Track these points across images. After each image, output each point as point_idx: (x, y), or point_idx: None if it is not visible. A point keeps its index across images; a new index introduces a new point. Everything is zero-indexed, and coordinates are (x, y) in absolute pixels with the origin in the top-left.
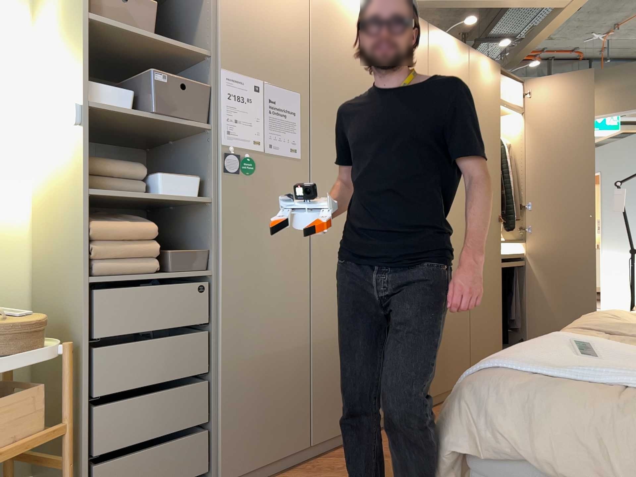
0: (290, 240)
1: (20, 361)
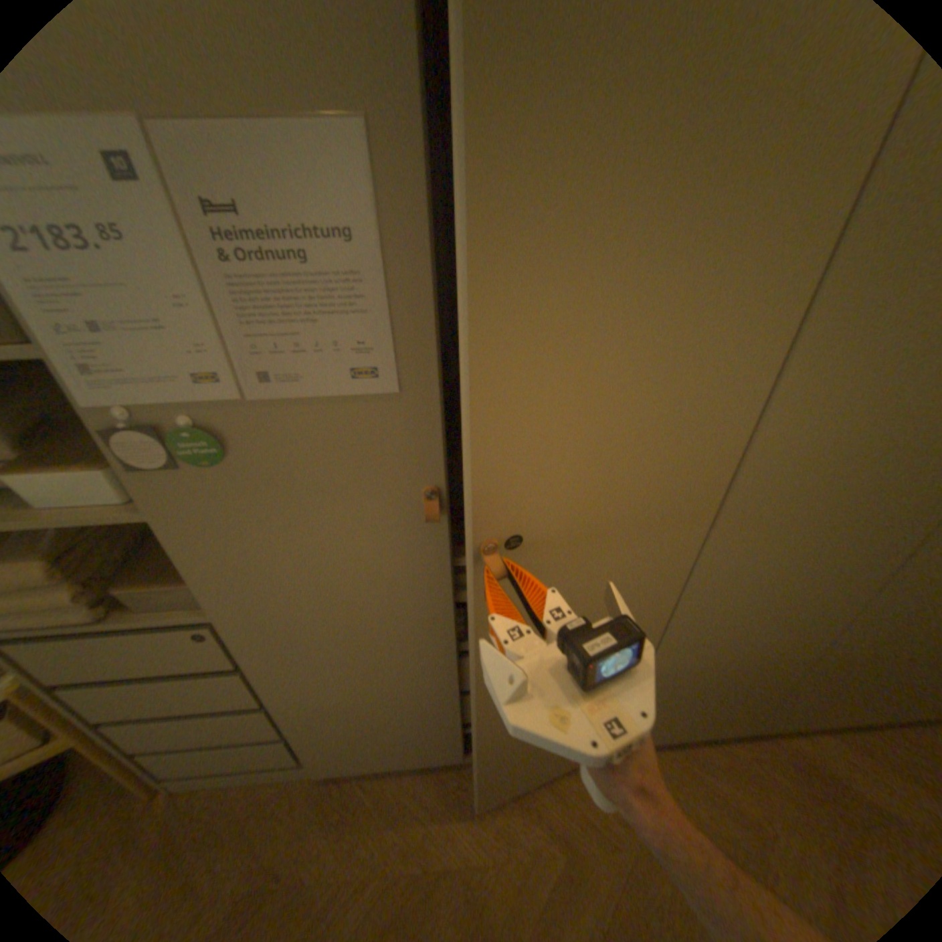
0: (389, 573)
1: None
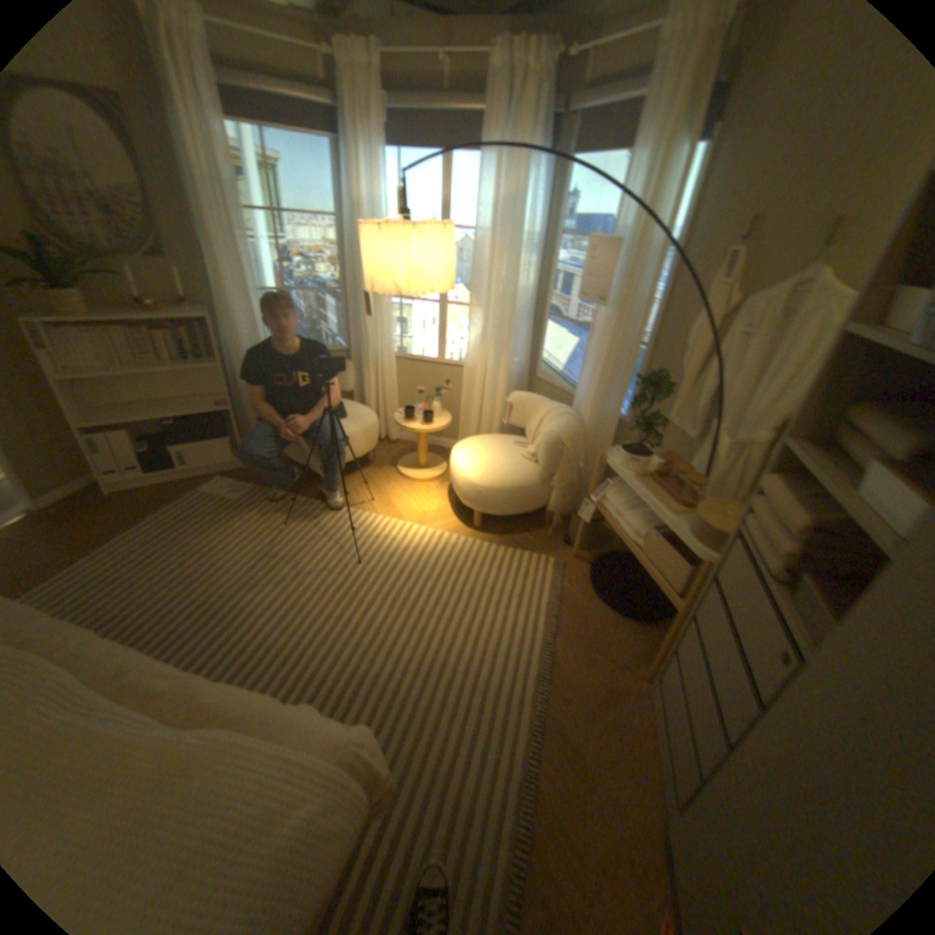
0: None
1: (681, 534)
